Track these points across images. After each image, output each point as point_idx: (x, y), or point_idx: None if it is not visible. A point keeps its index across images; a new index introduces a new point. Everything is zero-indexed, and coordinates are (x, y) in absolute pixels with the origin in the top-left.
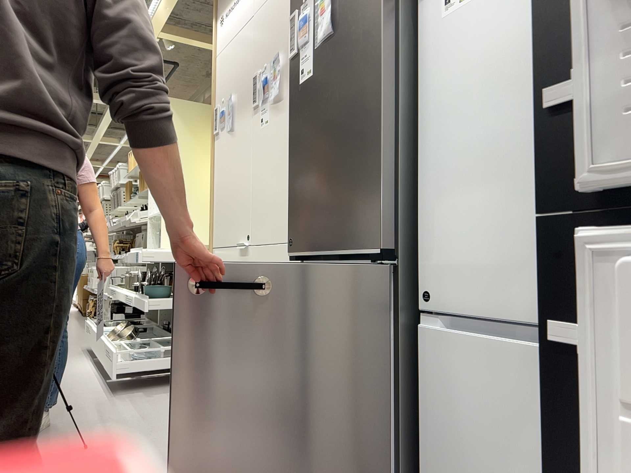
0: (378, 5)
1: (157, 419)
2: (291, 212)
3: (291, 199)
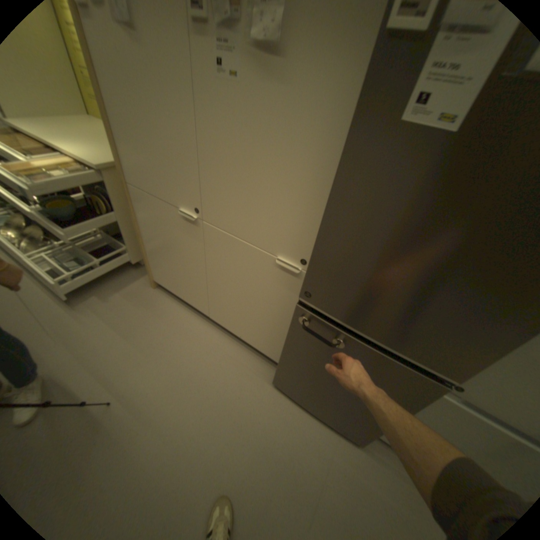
0: None
1: (138, 335)
2: (316, 270)
3: (319, 259)
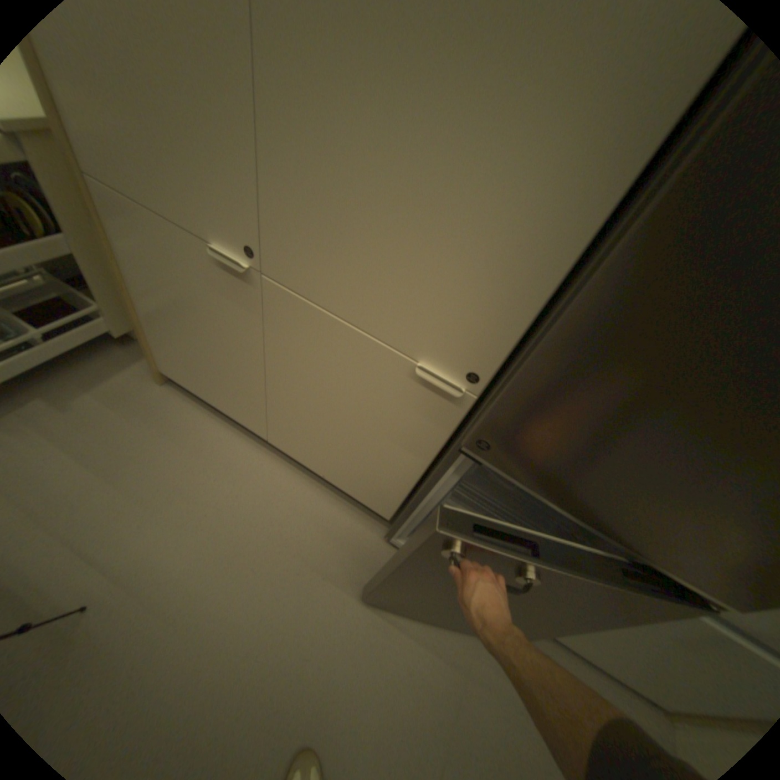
0: None
1: (133, 474)
2: (517, 409)
3: (533, 390)
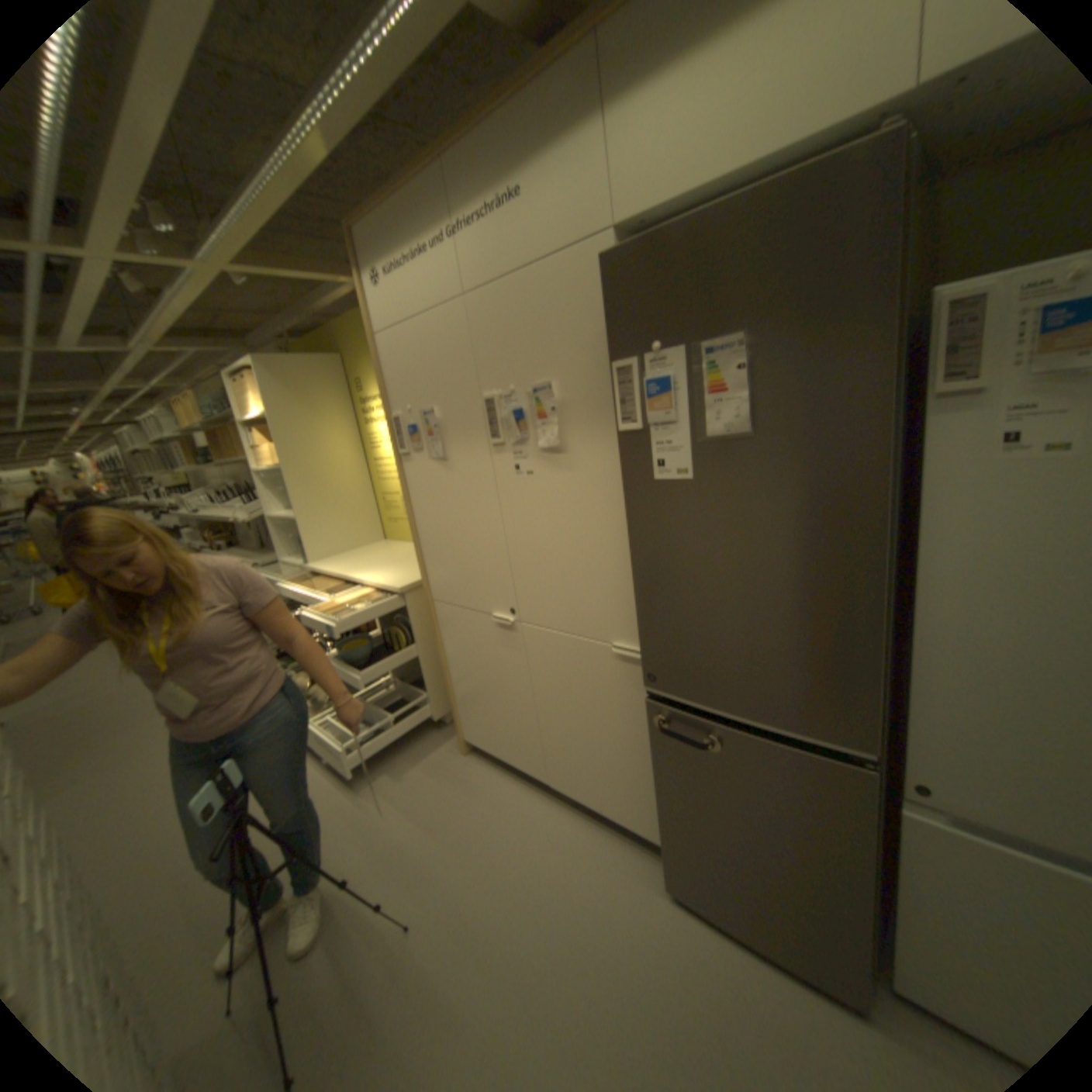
0: (879, 427)
1: (442, 826)
2: (647, 641)
3: (646, 625)
